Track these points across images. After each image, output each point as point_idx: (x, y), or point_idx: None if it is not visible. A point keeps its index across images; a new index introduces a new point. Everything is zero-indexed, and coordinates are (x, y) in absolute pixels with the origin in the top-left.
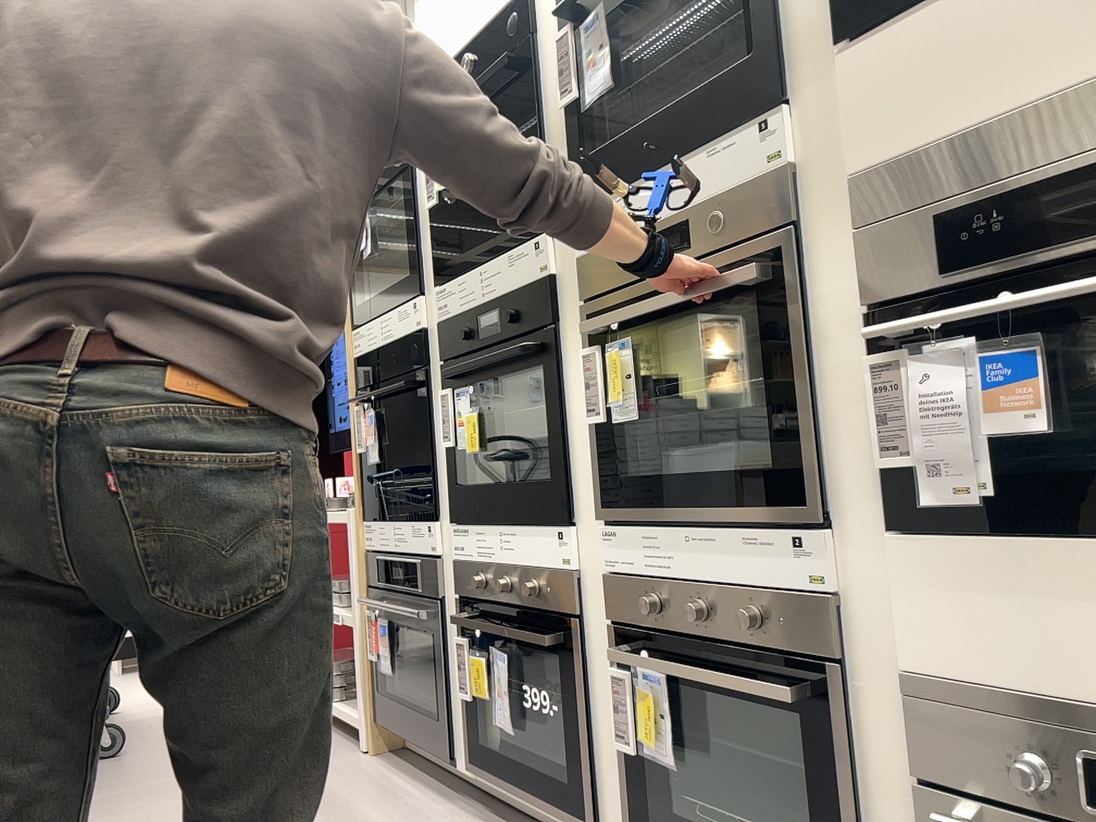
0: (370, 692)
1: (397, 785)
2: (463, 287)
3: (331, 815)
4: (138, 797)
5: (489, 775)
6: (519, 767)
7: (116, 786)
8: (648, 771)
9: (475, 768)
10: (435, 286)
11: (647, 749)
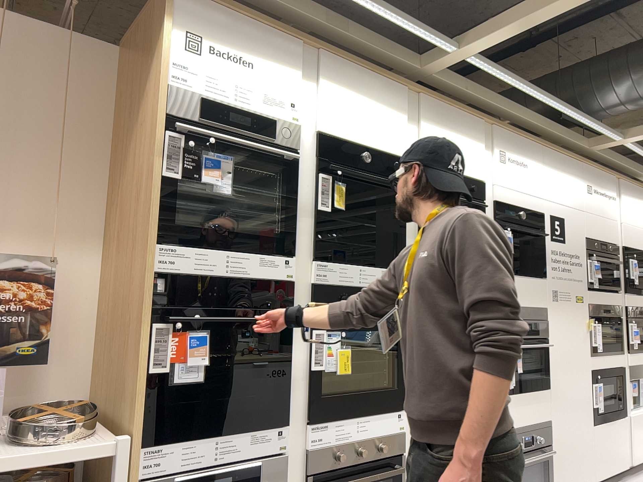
0: None
1: None
2: (345, 271)
3: None
4: None
5: None
6: None
7: None
8: None
9: None
10: (309, 257)
11: None
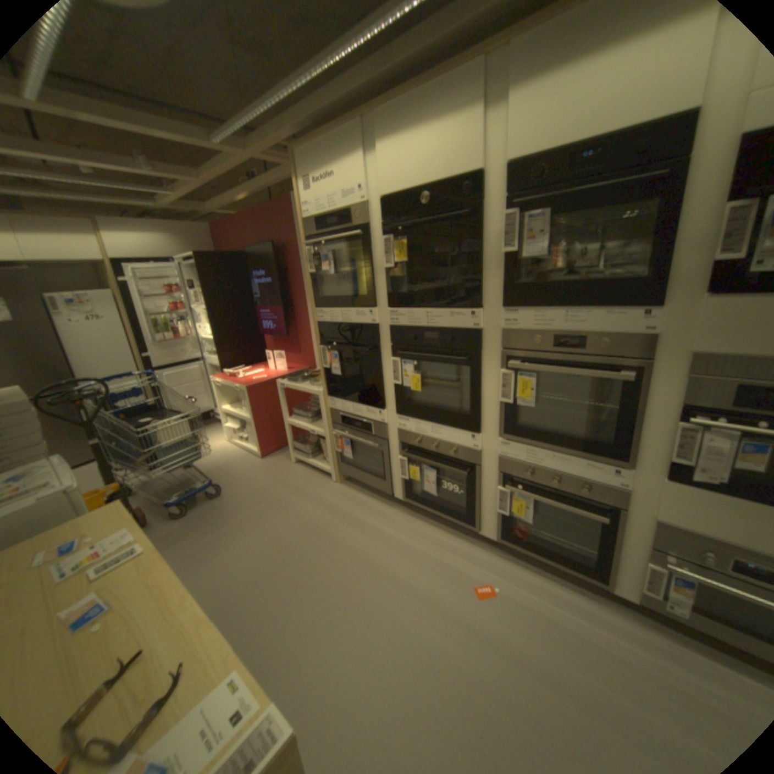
0: (336, 463)
1: (362, 501)
2: (413, 316)
3: (348, 522)
4: (251, 523)
5: (417, 505)
6: (435, 505)
7: (234, 518)
8: (513, 521)
9: (407, 500)
10: (386, 307)
11: (515, 516)
